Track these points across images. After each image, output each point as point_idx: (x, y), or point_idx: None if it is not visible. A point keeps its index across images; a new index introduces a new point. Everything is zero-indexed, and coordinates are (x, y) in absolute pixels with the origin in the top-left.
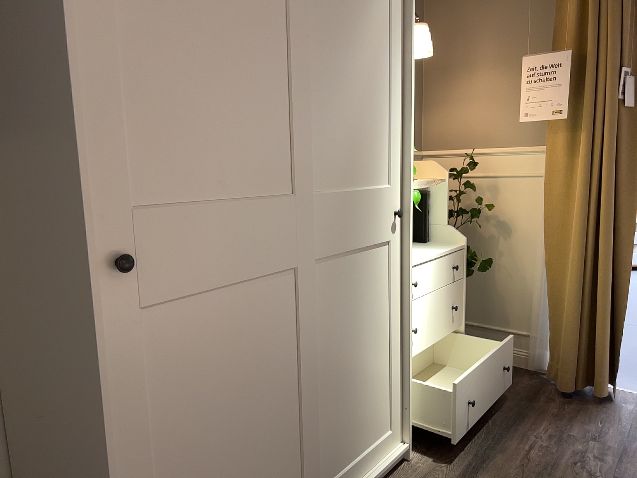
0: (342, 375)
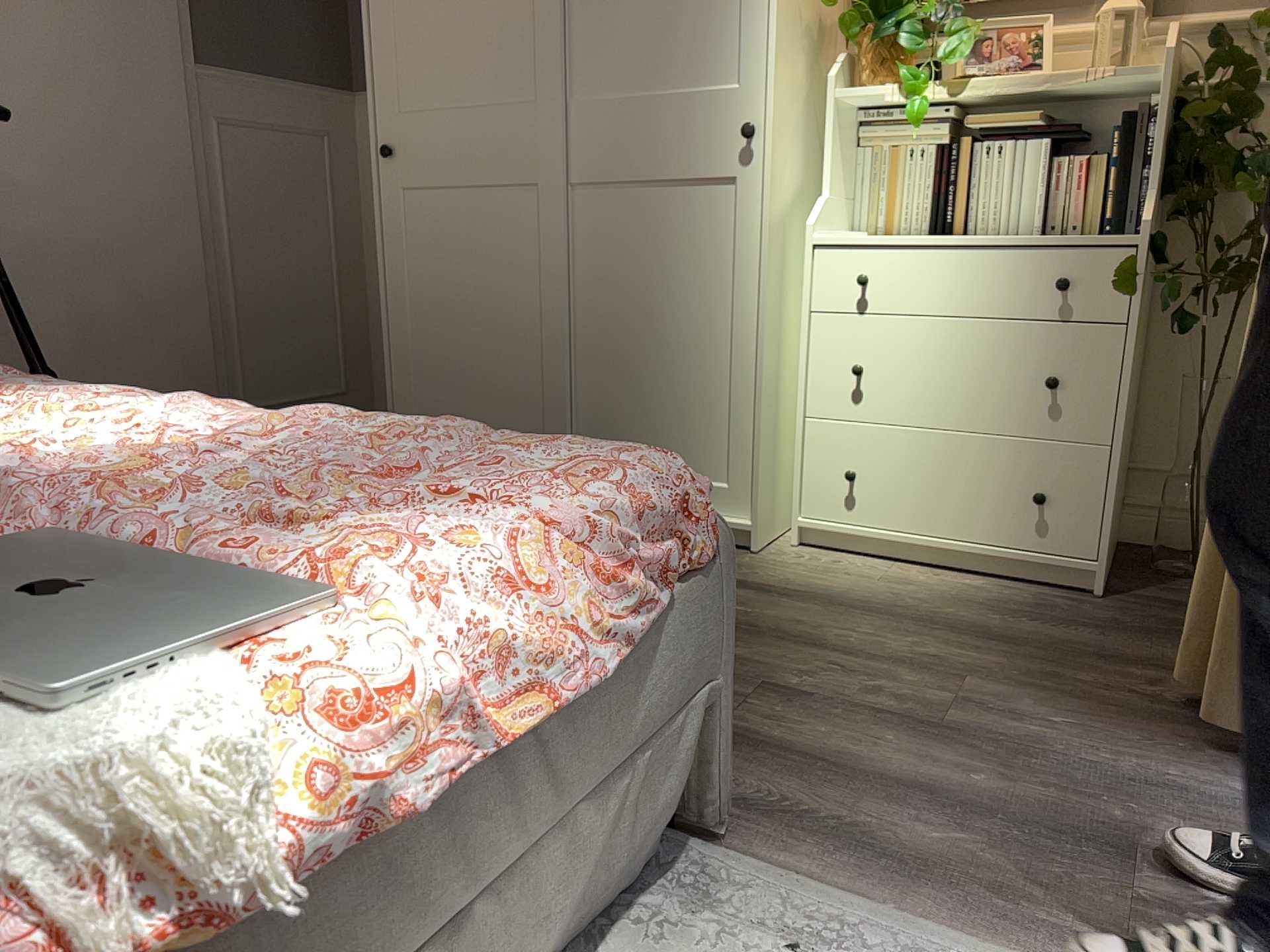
0: (624, 345)
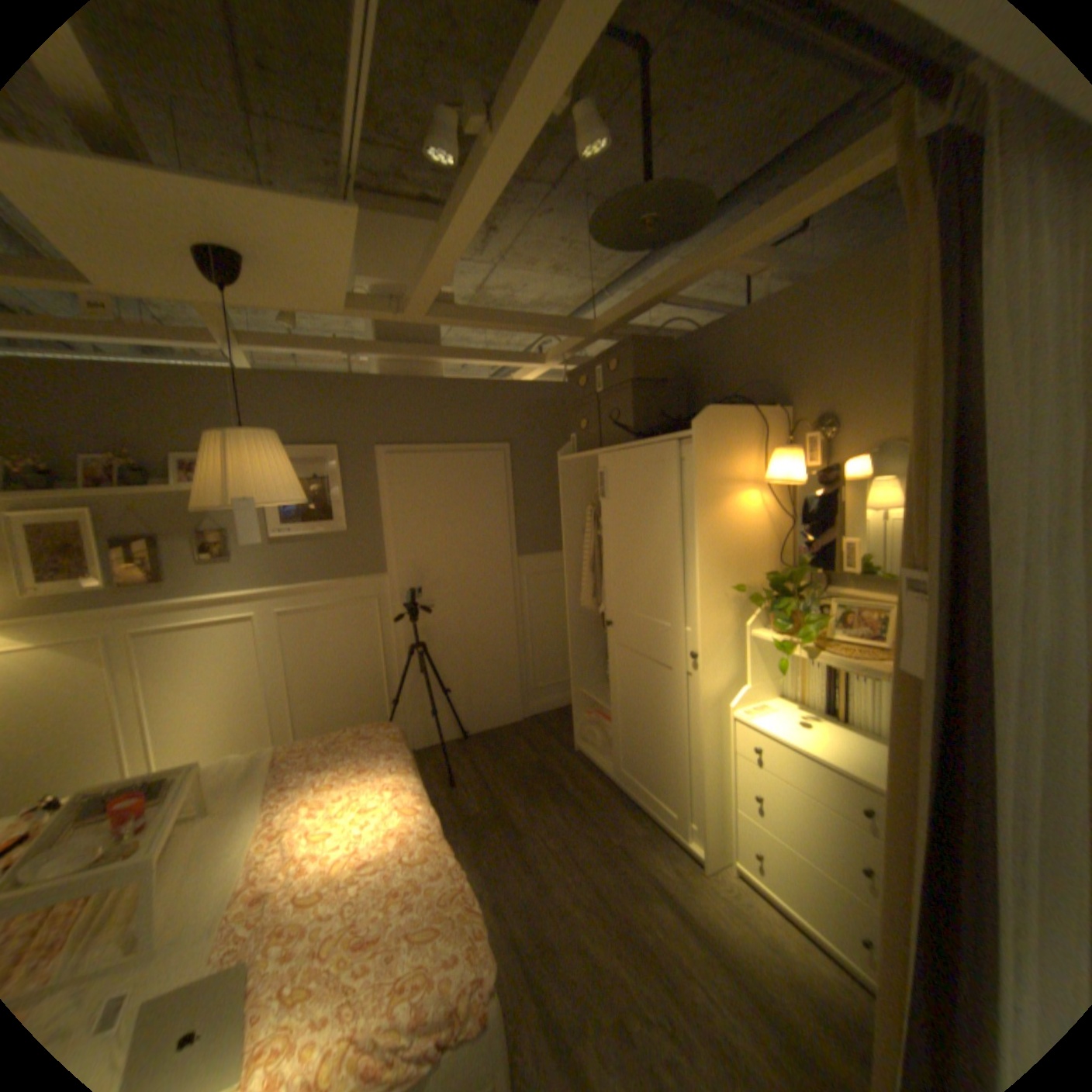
0: (652, 733)
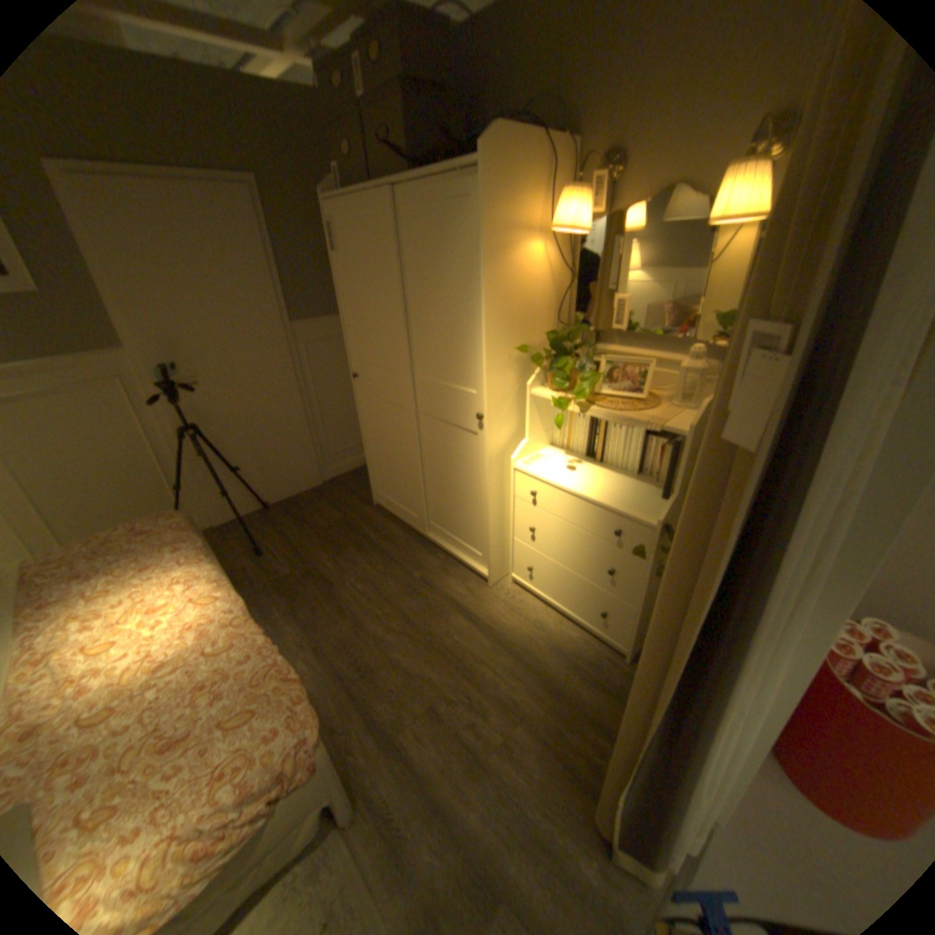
0: (442, 485)
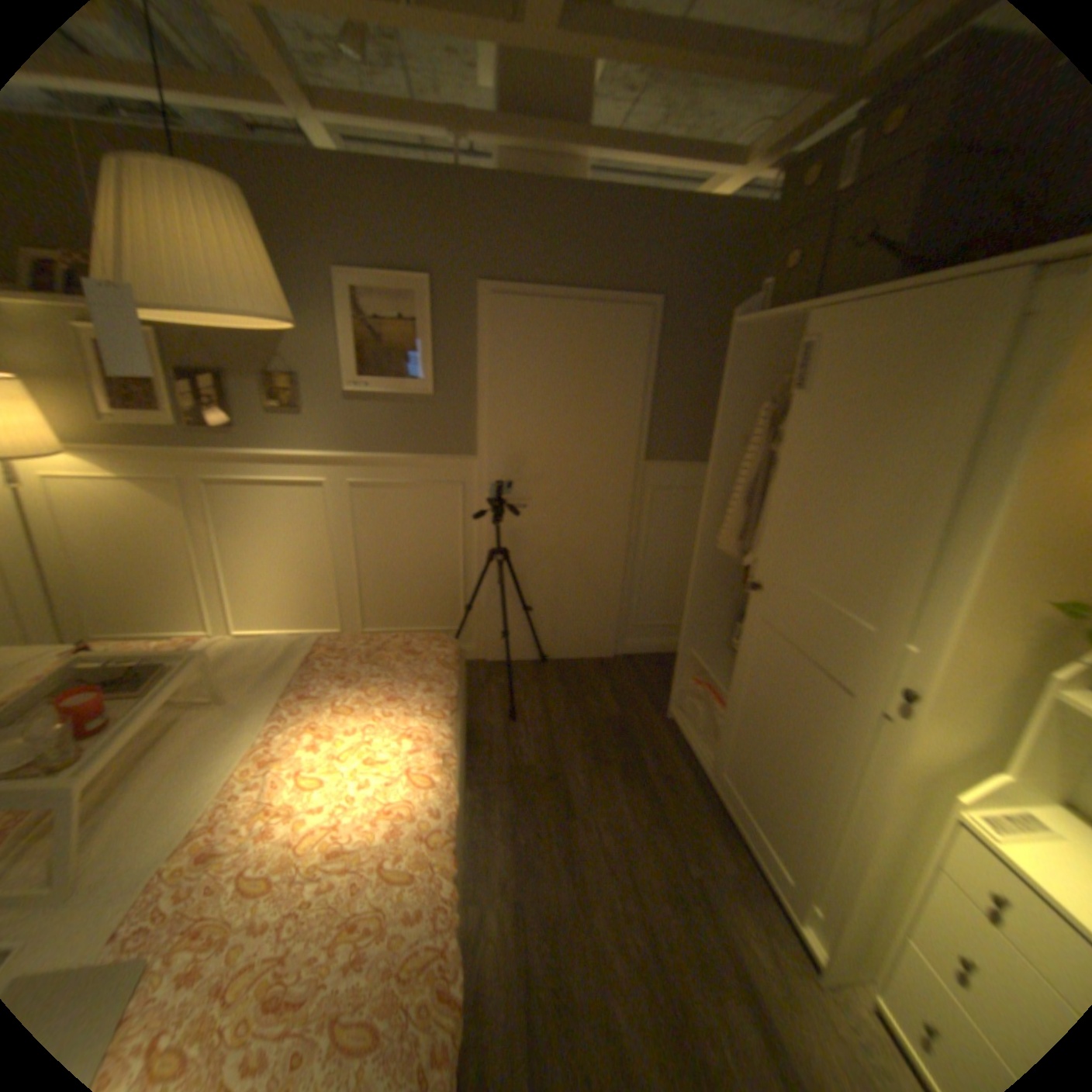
0: (788, 758)
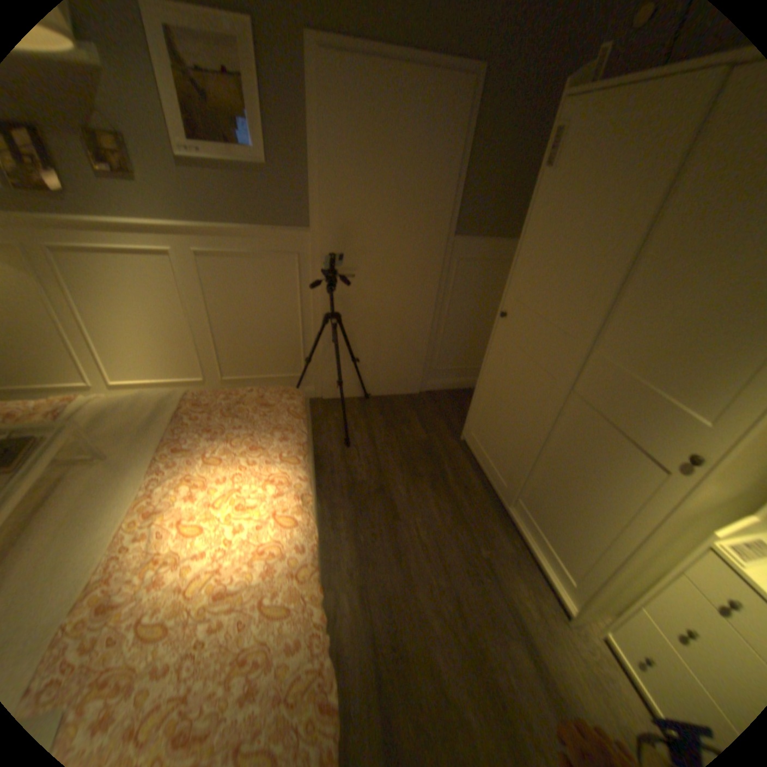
0: (562, 481)
